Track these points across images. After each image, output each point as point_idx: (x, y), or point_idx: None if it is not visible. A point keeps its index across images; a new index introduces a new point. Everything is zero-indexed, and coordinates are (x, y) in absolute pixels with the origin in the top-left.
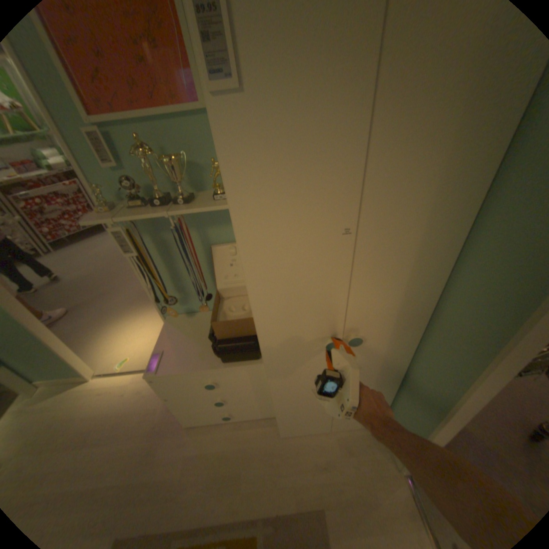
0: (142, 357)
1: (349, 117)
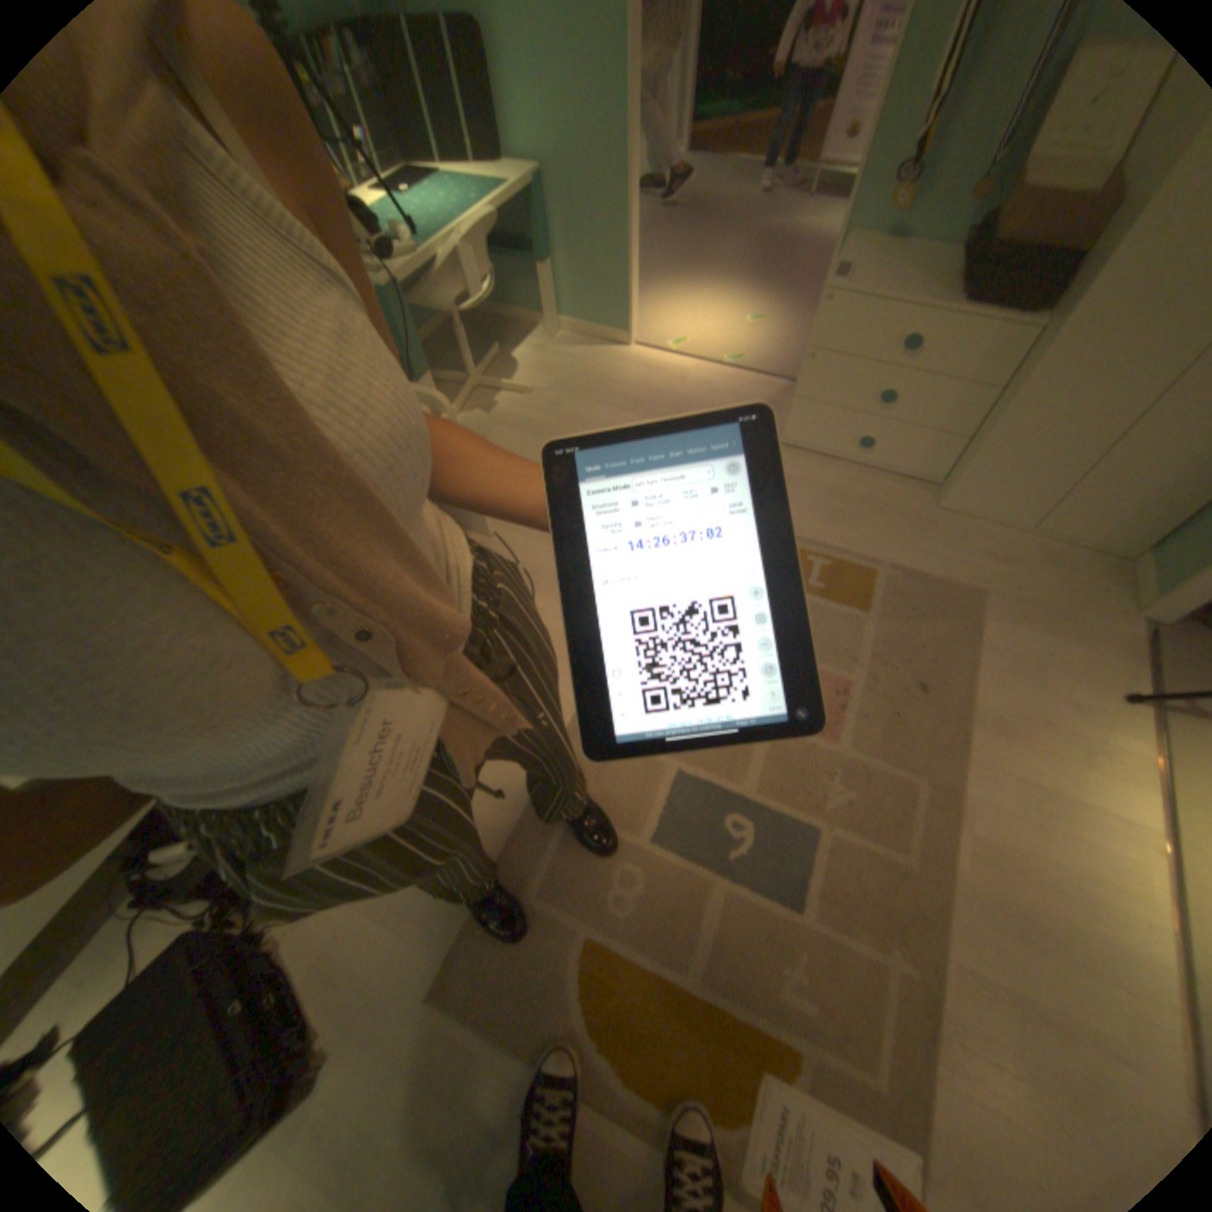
0: (710, 345)
1: None
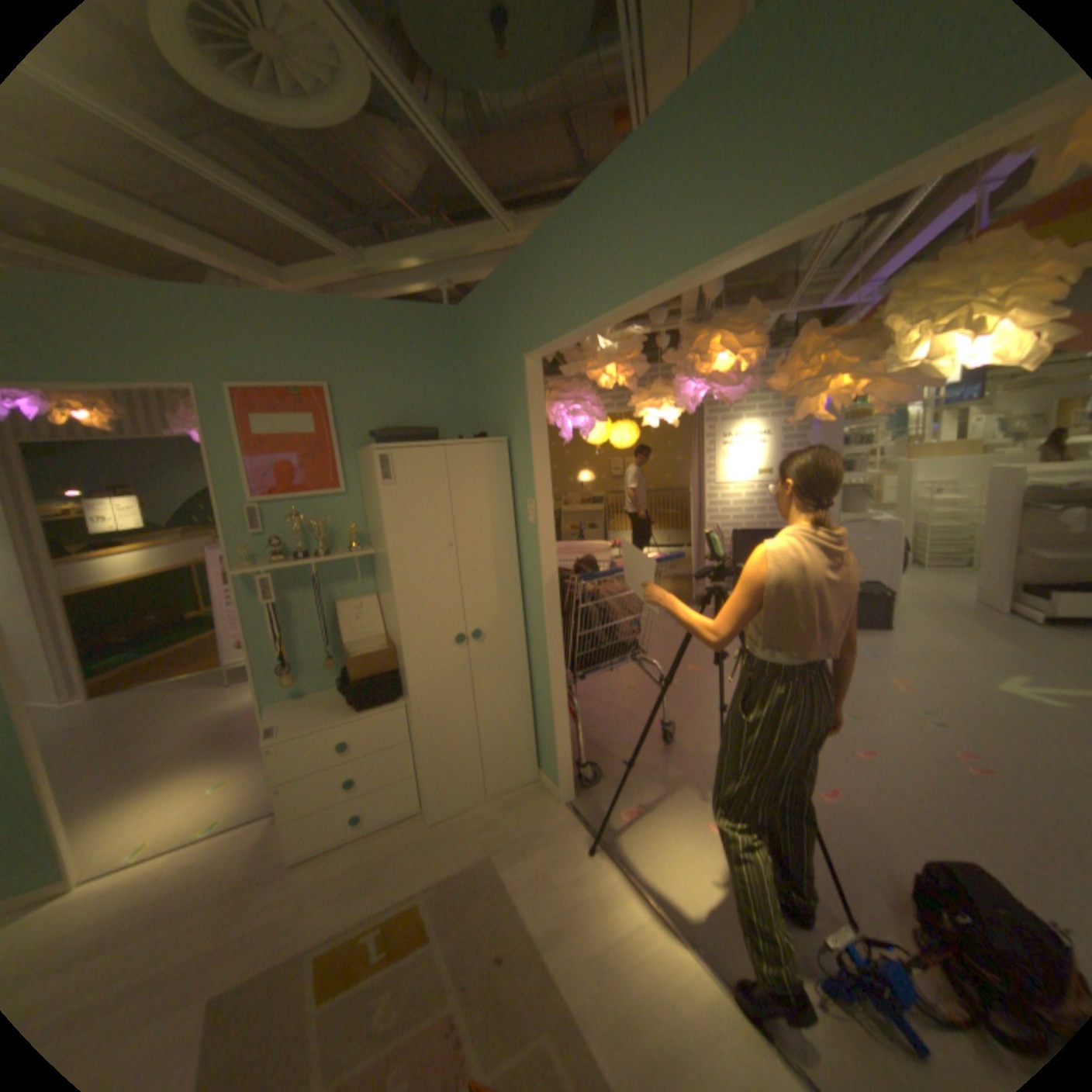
0: (178, 832)
1: (440, 494)
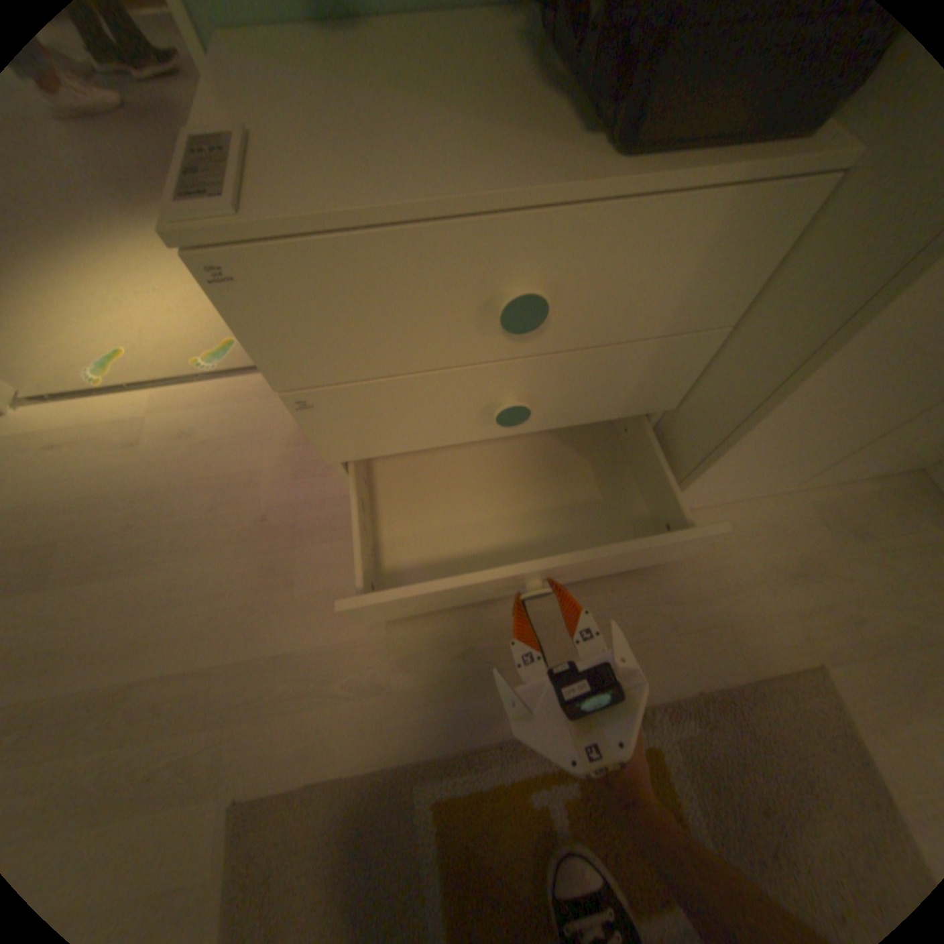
0: (166, 341)
1: None
